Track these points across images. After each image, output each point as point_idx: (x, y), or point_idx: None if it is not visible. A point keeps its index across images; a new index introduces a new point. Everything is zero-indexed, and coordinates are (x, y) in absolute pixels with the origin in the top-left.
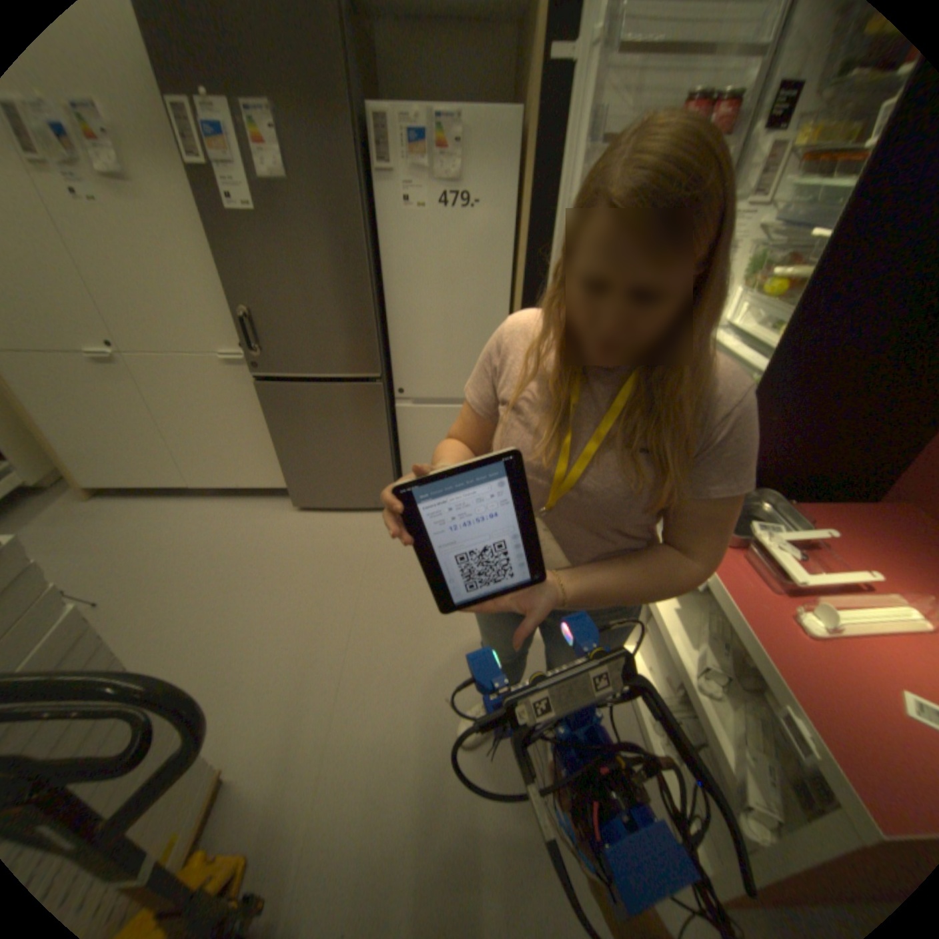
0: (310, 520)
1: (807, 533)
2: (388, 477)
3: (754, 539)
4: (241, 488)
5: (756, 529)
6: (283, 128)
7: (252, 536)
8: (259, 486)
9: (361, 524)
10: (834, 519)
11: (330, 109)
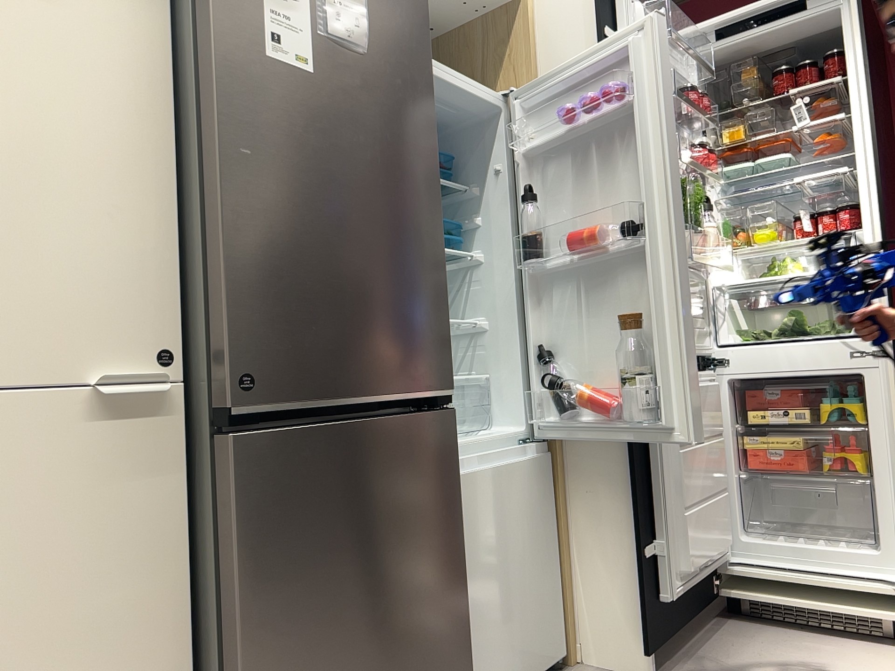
0: None
1: None
2: (460, 660)
3: None
4: None
5: None
6: None
7: None
8: None
9: None
10: None
11: (413, 1)
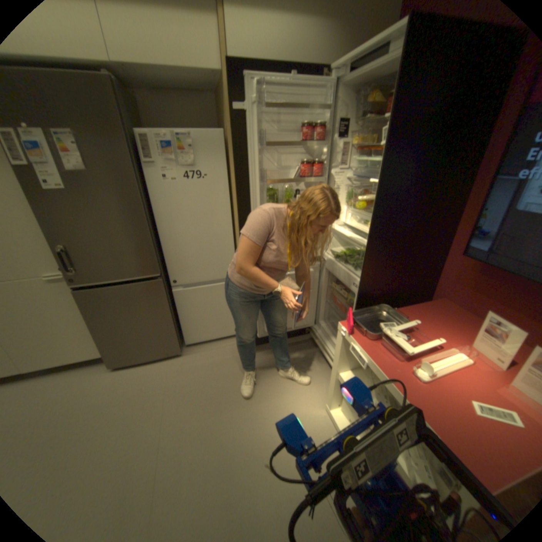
0: (121, 375)
1: (406, 324)
2: (172, 335)
3: (383, 332)
4: (65, 364)
5: (382, 328)
6: (82, 143)
7: (76, 397)
8: (80, 360)
9: (158, 370)
10: (415, 313)
11: (111, 133)
